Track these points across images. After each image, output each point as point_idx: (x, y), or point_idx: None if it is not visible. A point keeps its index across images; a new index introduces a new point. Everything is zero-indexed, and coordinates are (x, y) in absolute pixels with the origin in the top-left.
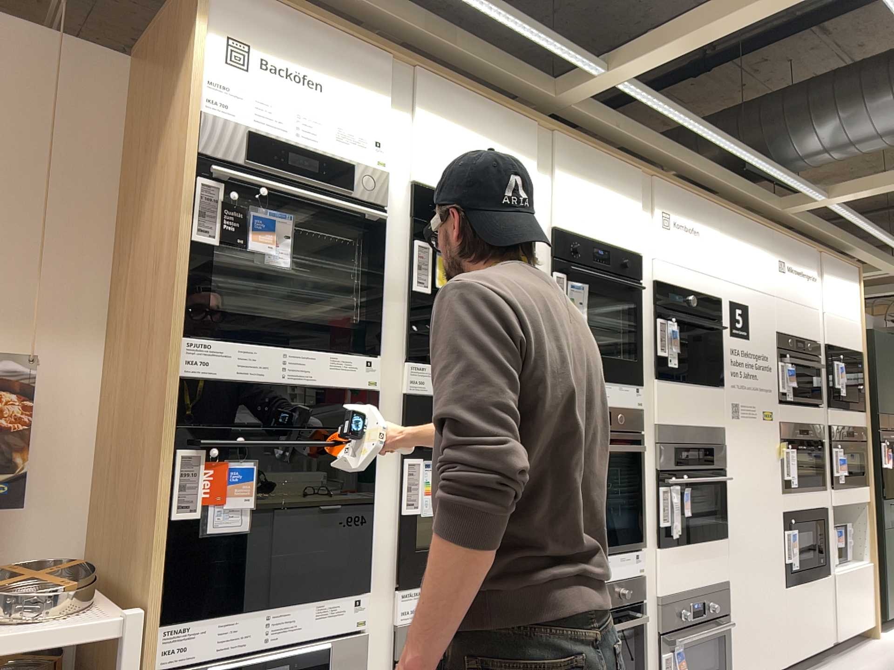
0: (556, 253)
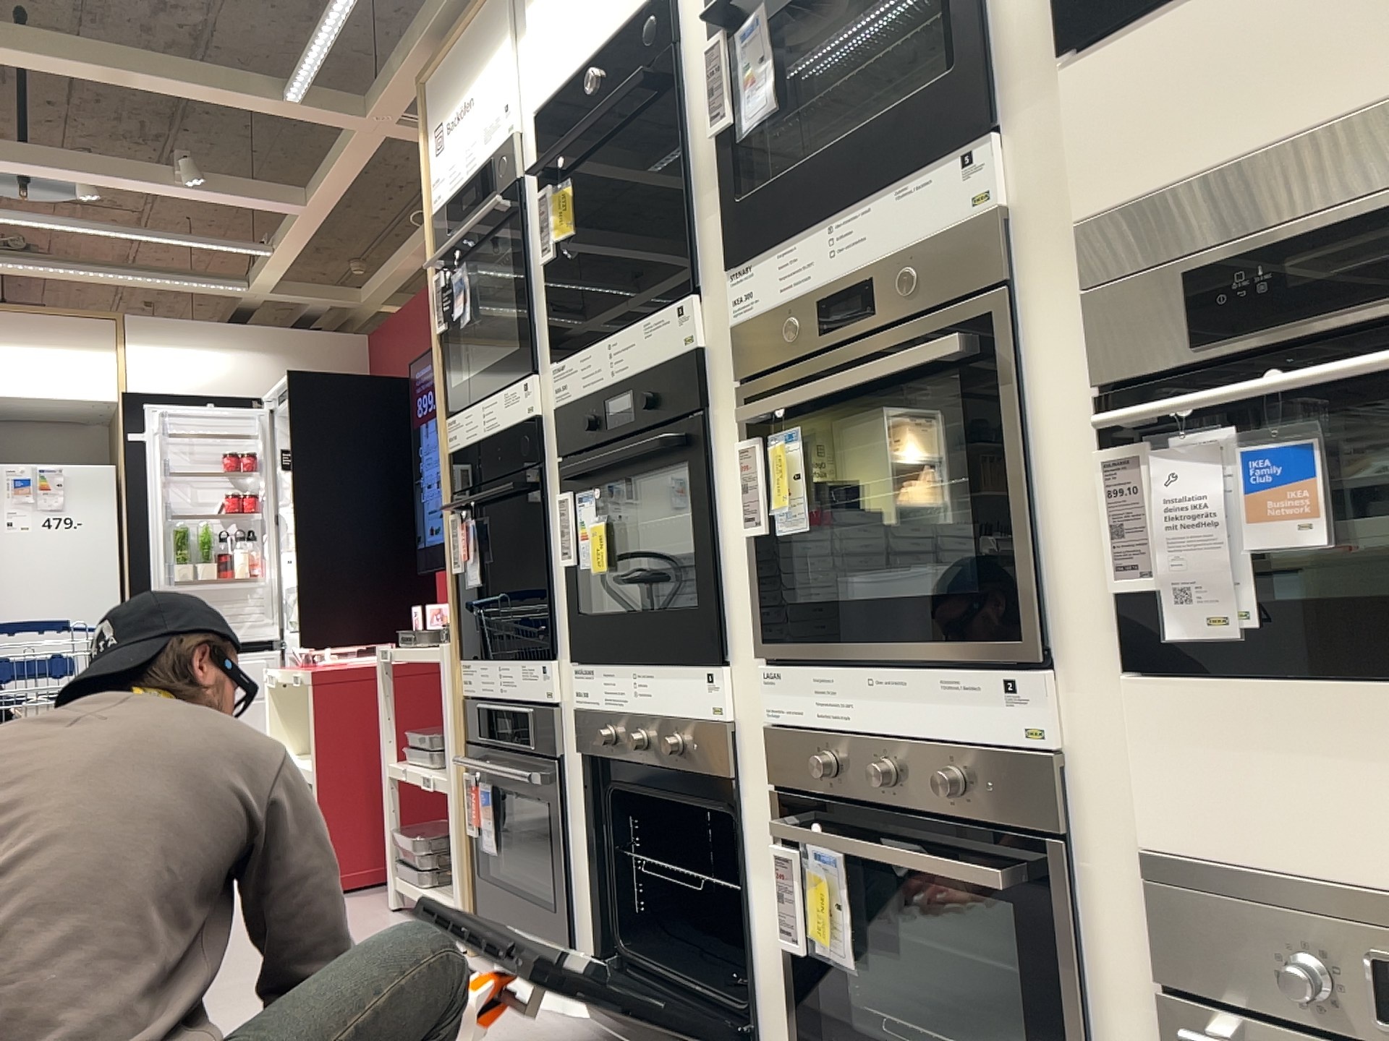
0: None
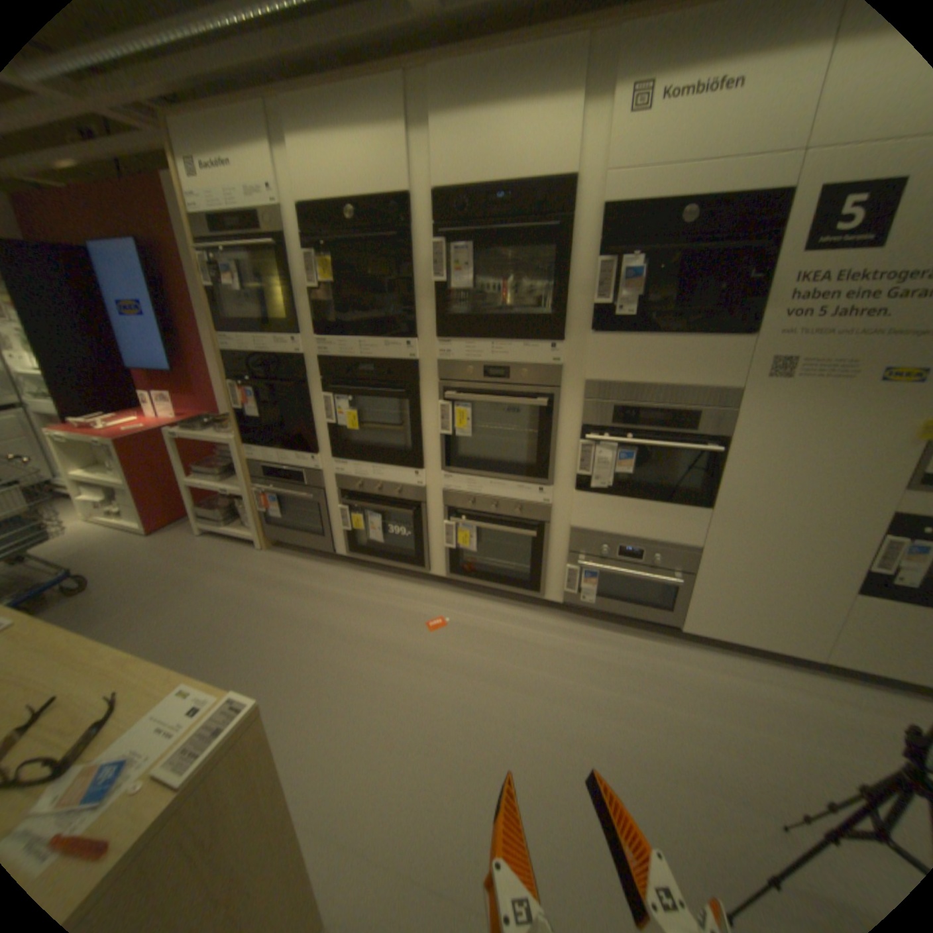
0: (441, 214)
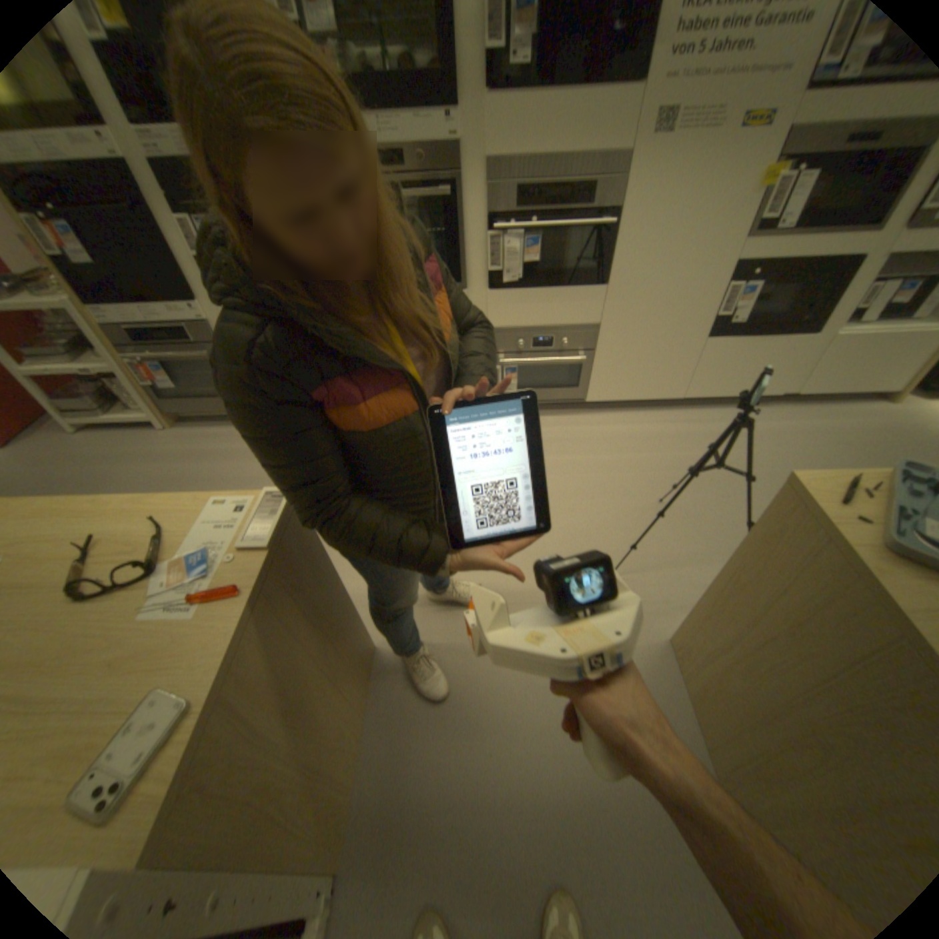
0: None
